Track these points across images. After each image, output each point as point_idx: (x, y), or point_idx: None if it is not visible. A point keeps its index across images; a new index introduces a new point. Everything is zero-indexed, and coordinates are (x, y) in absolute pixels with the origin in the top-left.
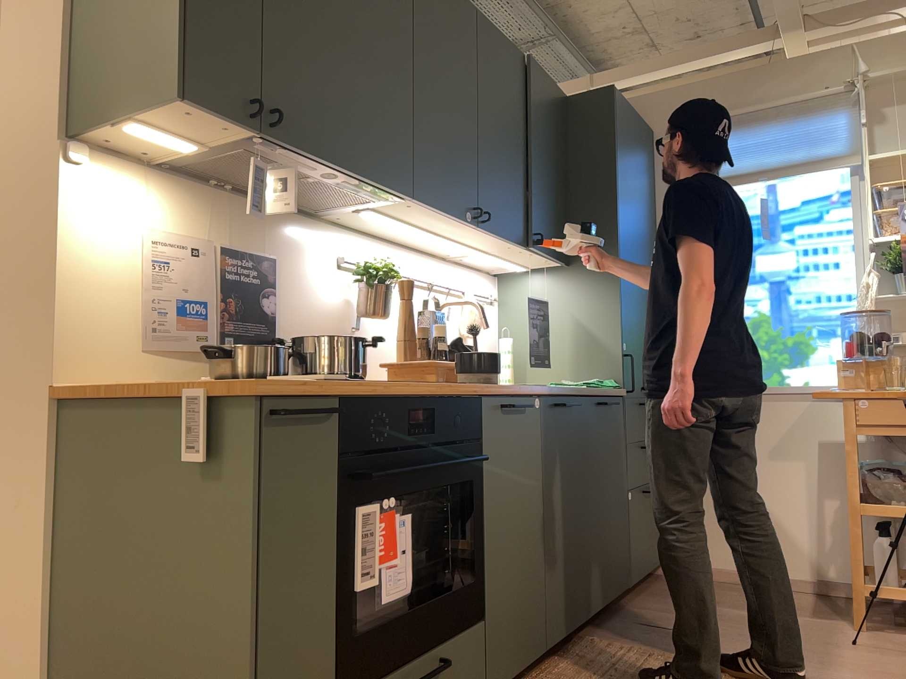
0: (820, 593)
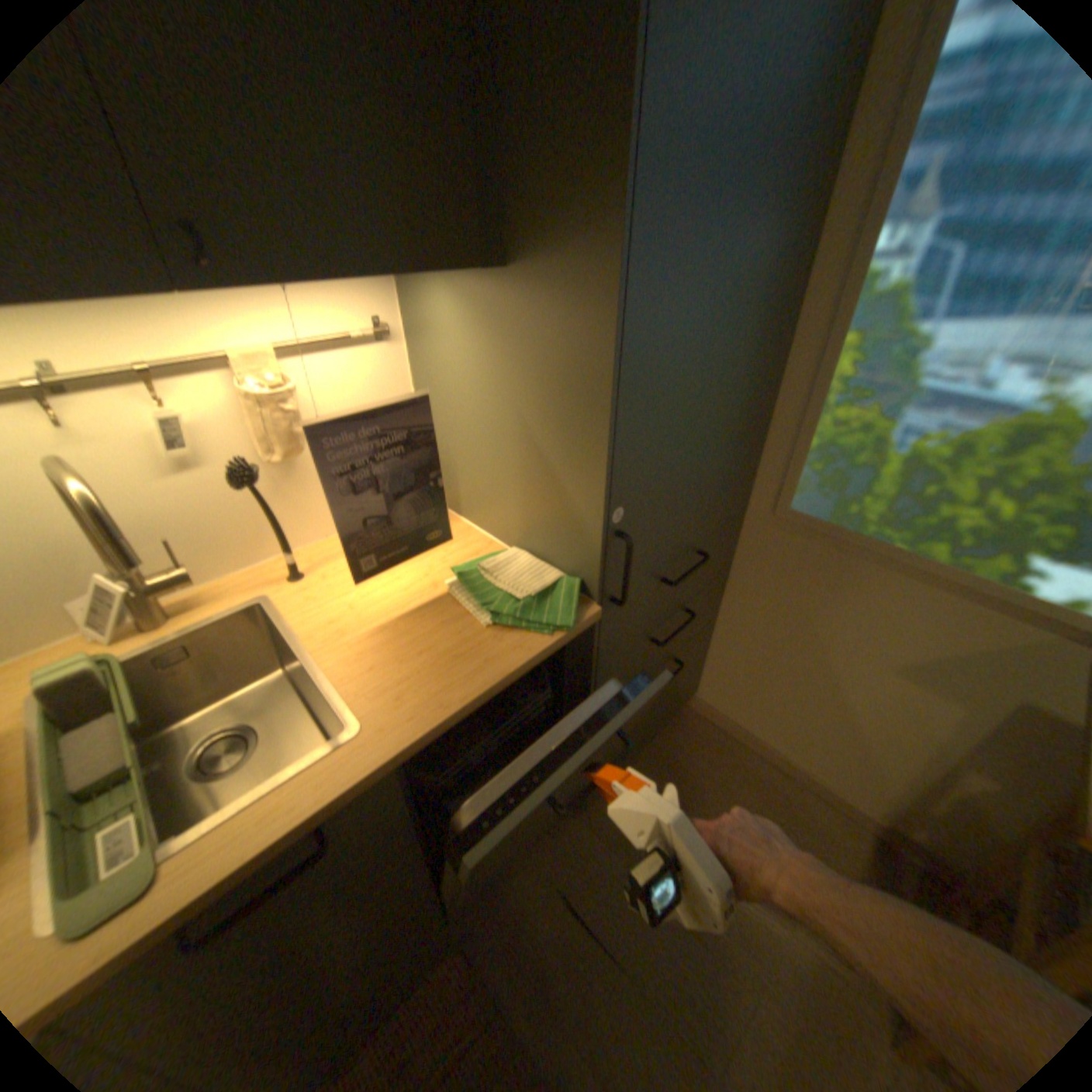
0: (887, 845)
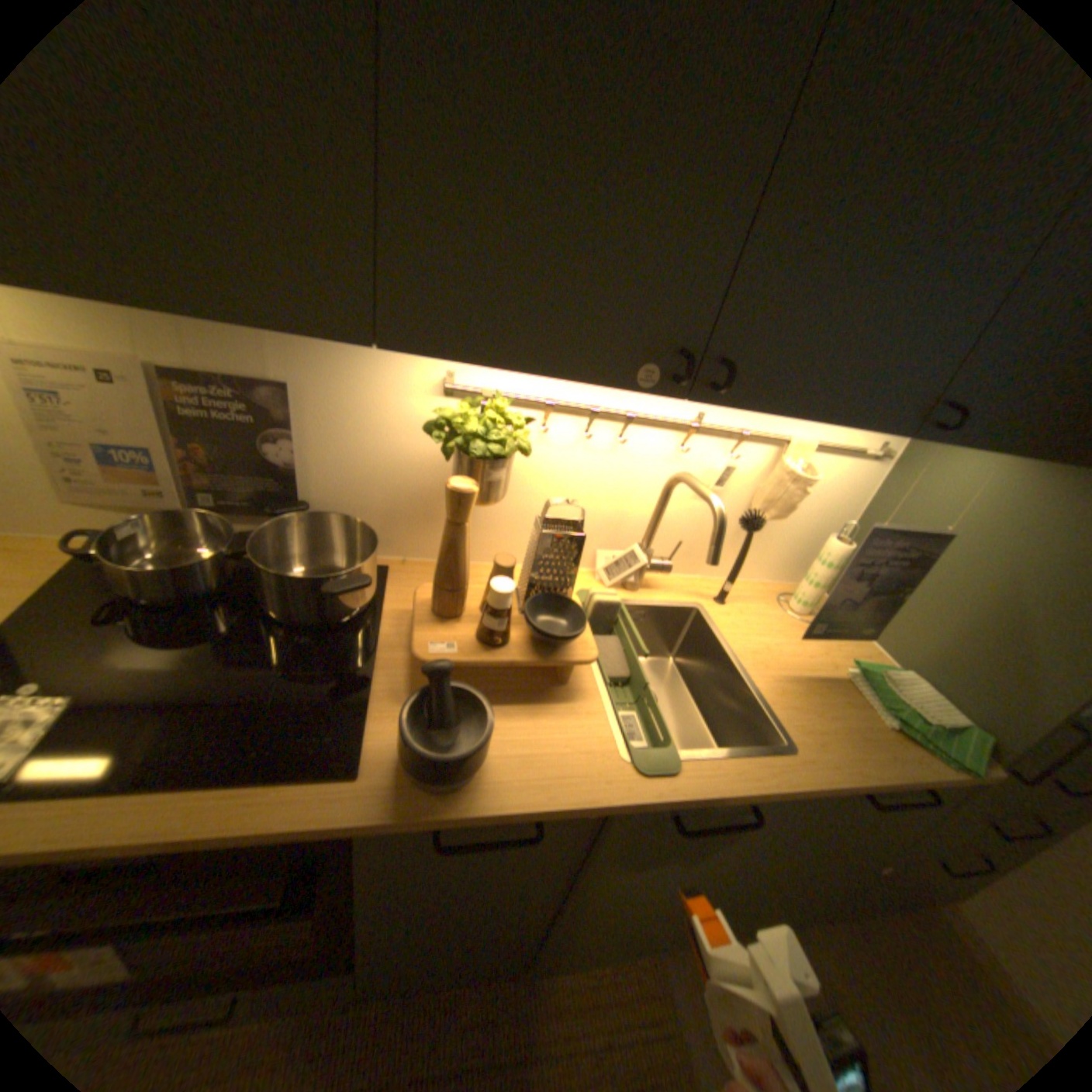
0: None
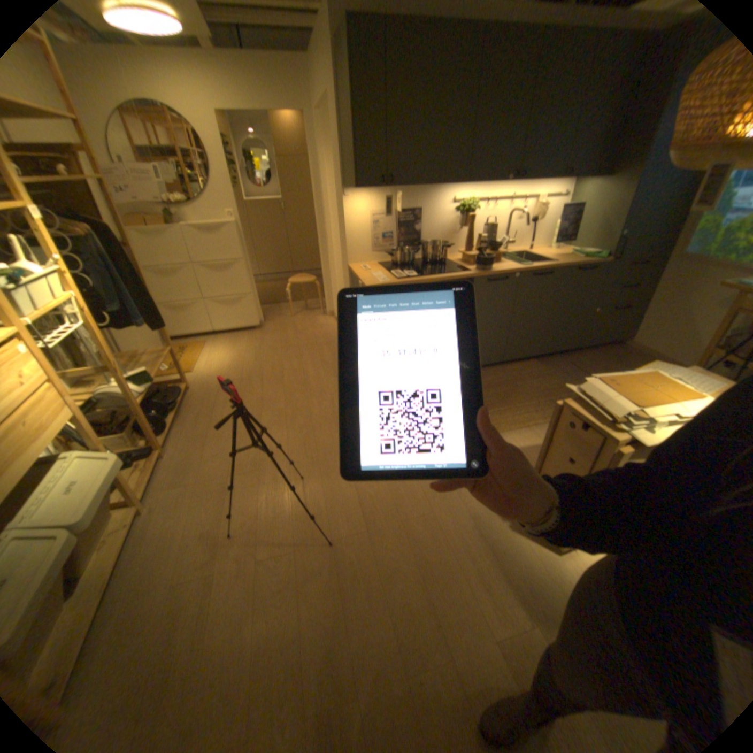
0: None
